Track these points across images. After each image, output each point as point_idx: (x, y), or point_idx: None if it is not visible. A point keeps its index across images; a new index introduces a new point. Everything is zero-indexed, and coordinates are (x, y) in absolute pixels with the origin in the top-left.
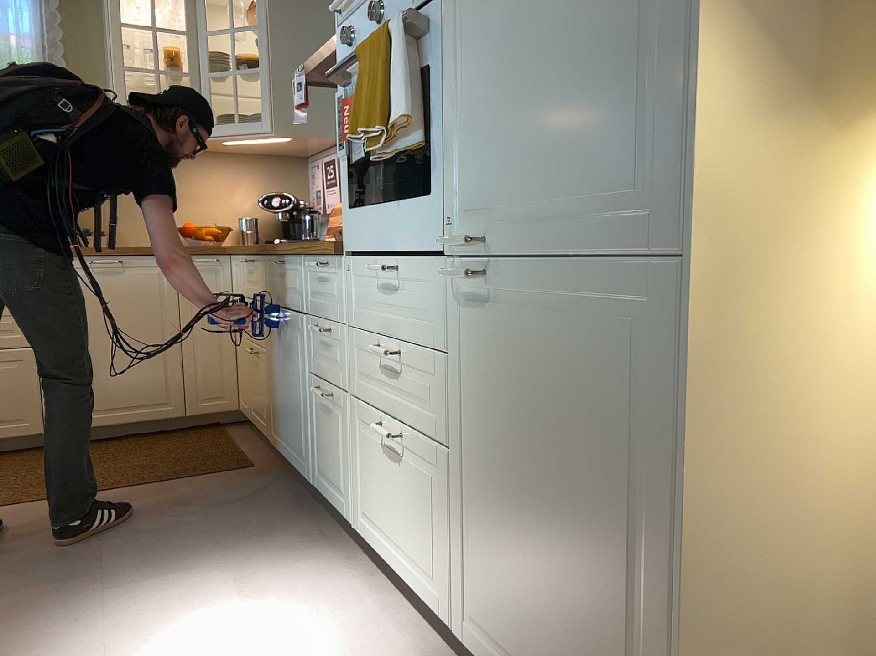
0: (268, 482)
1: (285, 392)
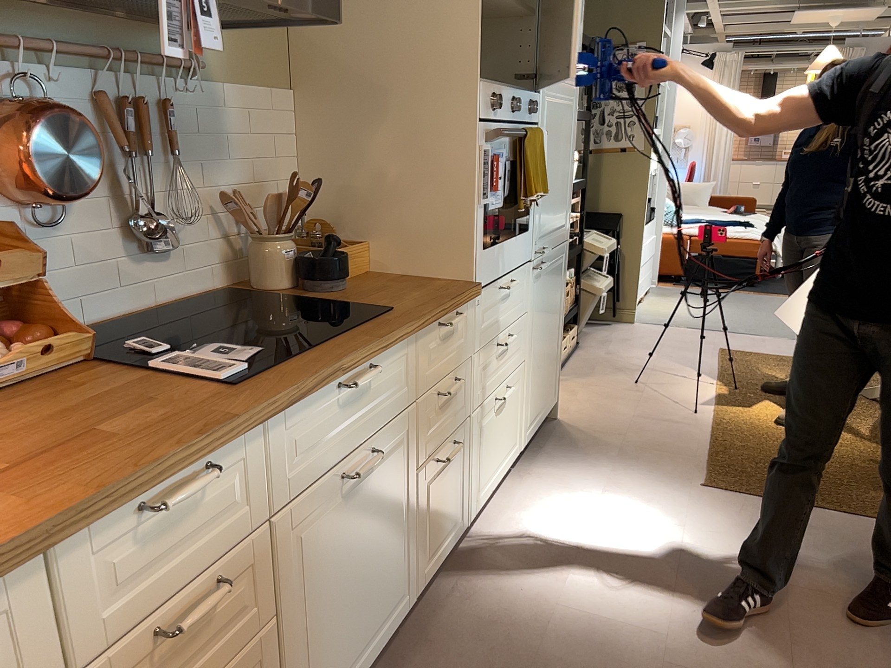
0: None
1: (359, 577)
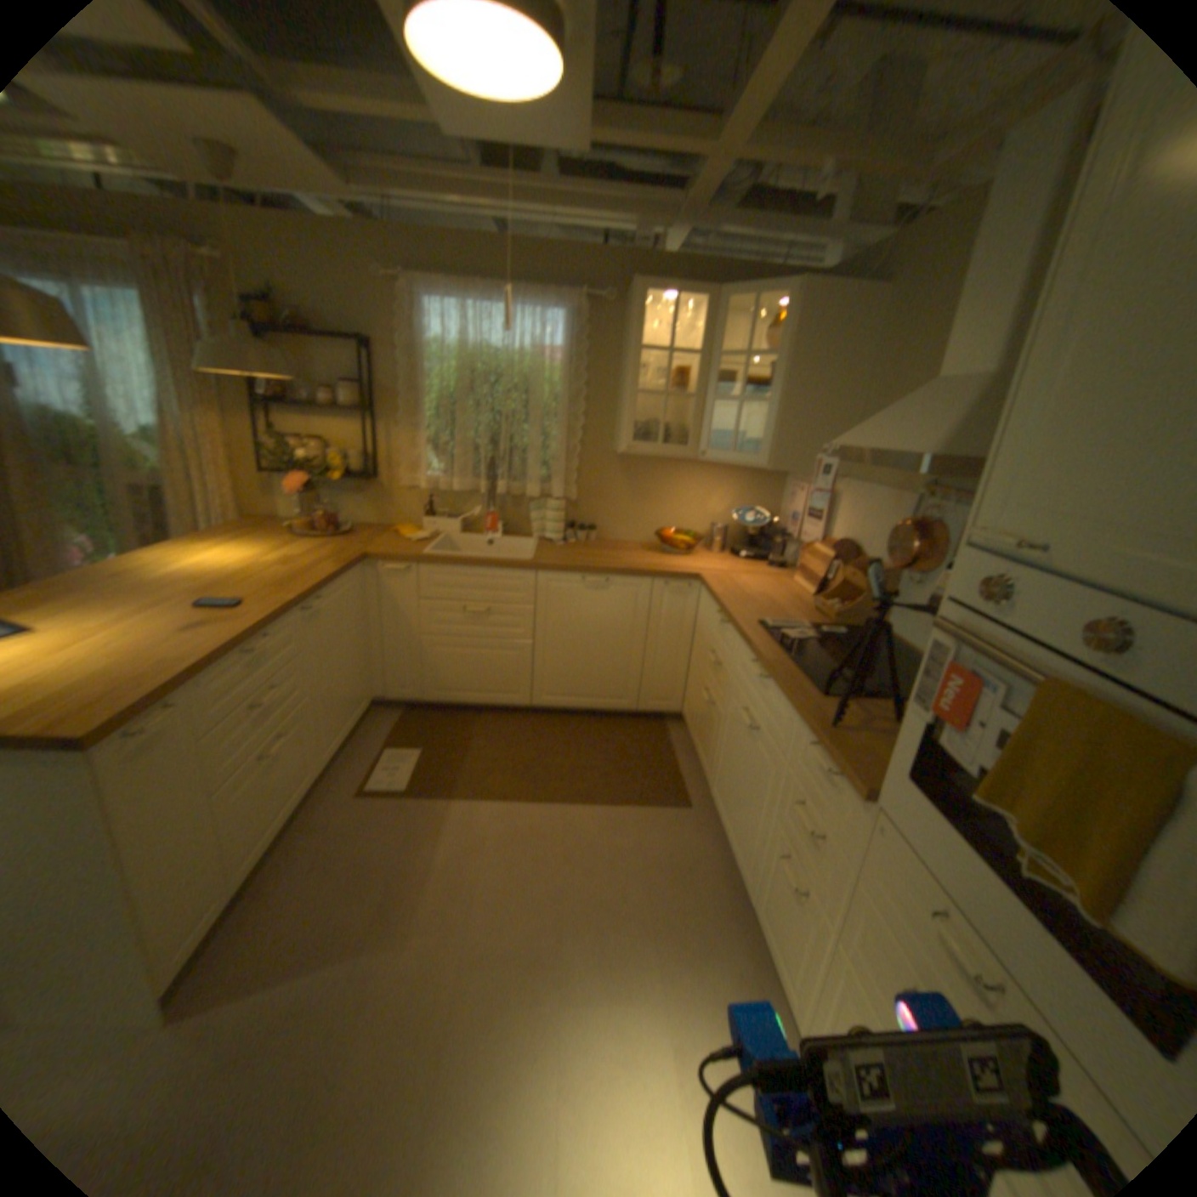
0: (705, 843)
1: (740, 785)
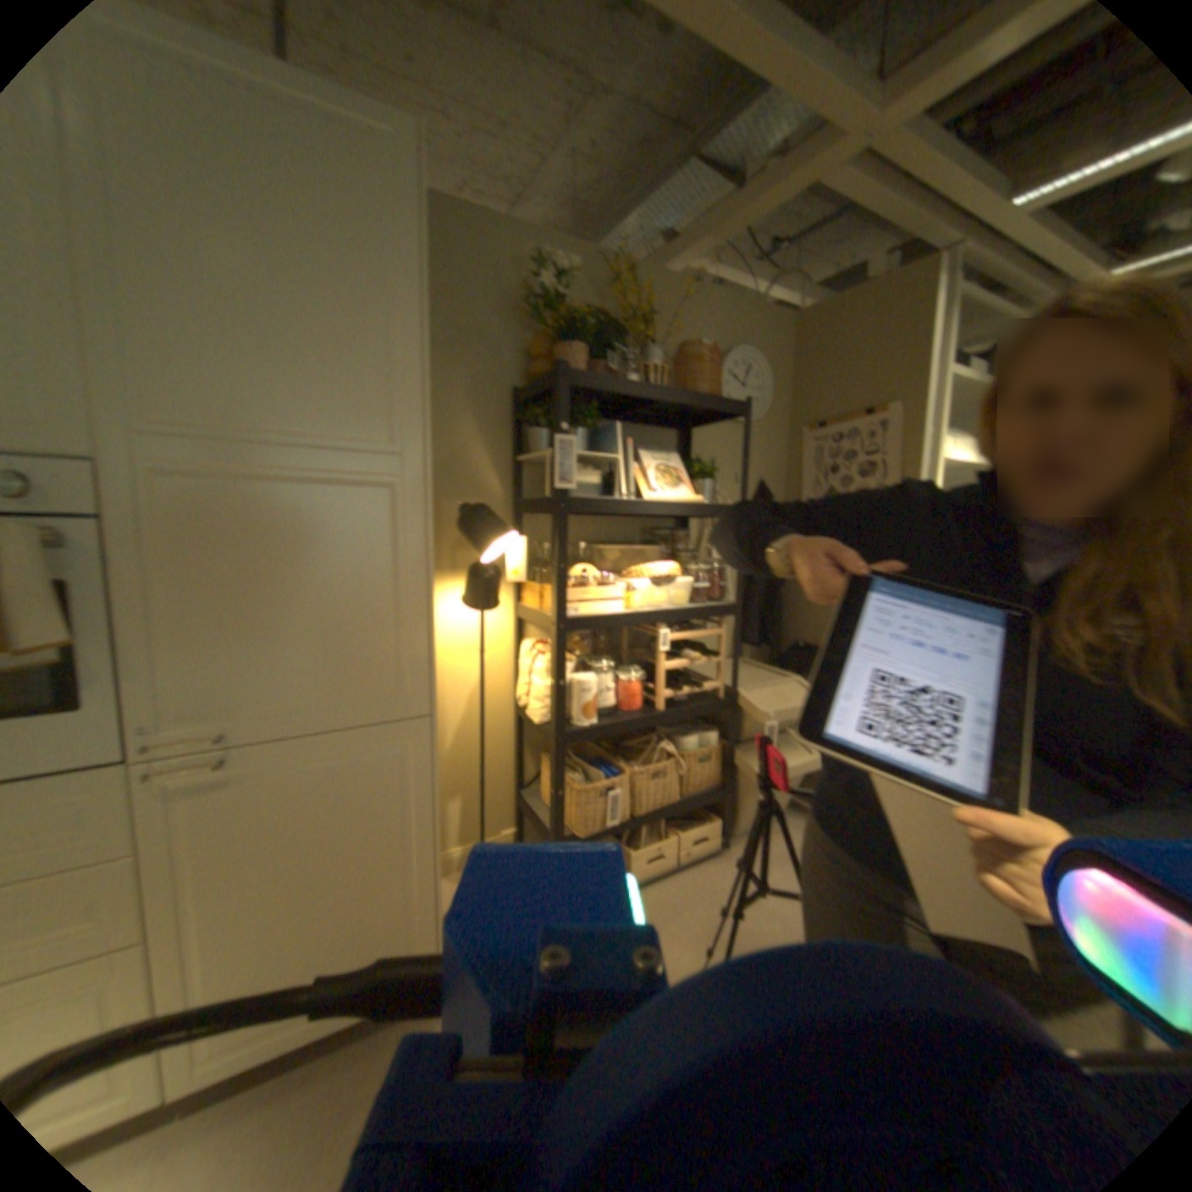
0: None
1: None
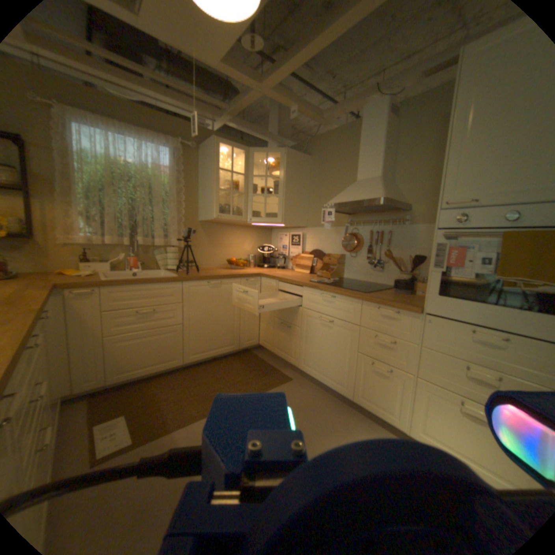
0: (308, 390)
1: (323, 352)
